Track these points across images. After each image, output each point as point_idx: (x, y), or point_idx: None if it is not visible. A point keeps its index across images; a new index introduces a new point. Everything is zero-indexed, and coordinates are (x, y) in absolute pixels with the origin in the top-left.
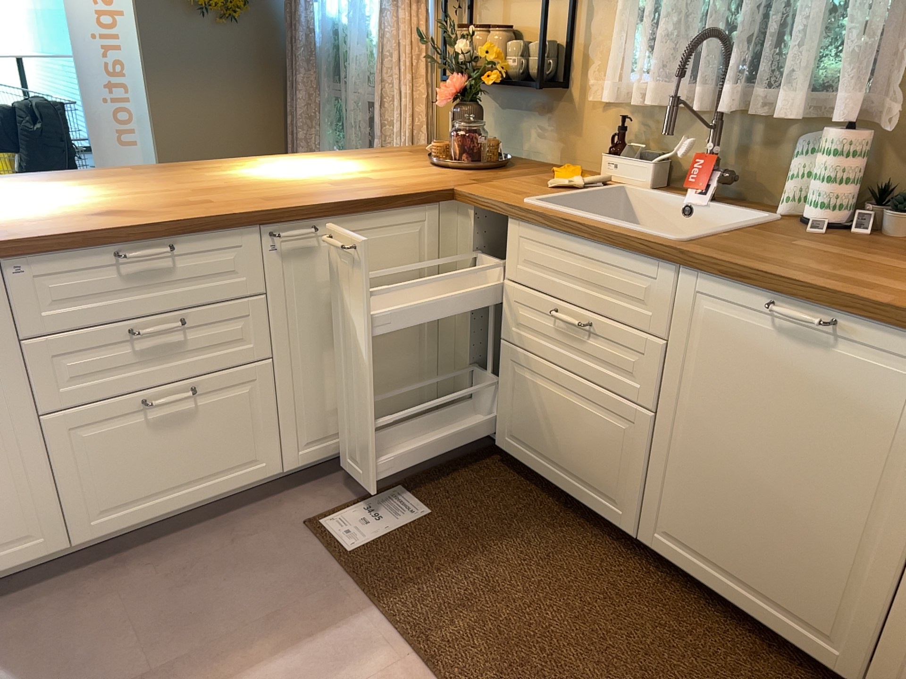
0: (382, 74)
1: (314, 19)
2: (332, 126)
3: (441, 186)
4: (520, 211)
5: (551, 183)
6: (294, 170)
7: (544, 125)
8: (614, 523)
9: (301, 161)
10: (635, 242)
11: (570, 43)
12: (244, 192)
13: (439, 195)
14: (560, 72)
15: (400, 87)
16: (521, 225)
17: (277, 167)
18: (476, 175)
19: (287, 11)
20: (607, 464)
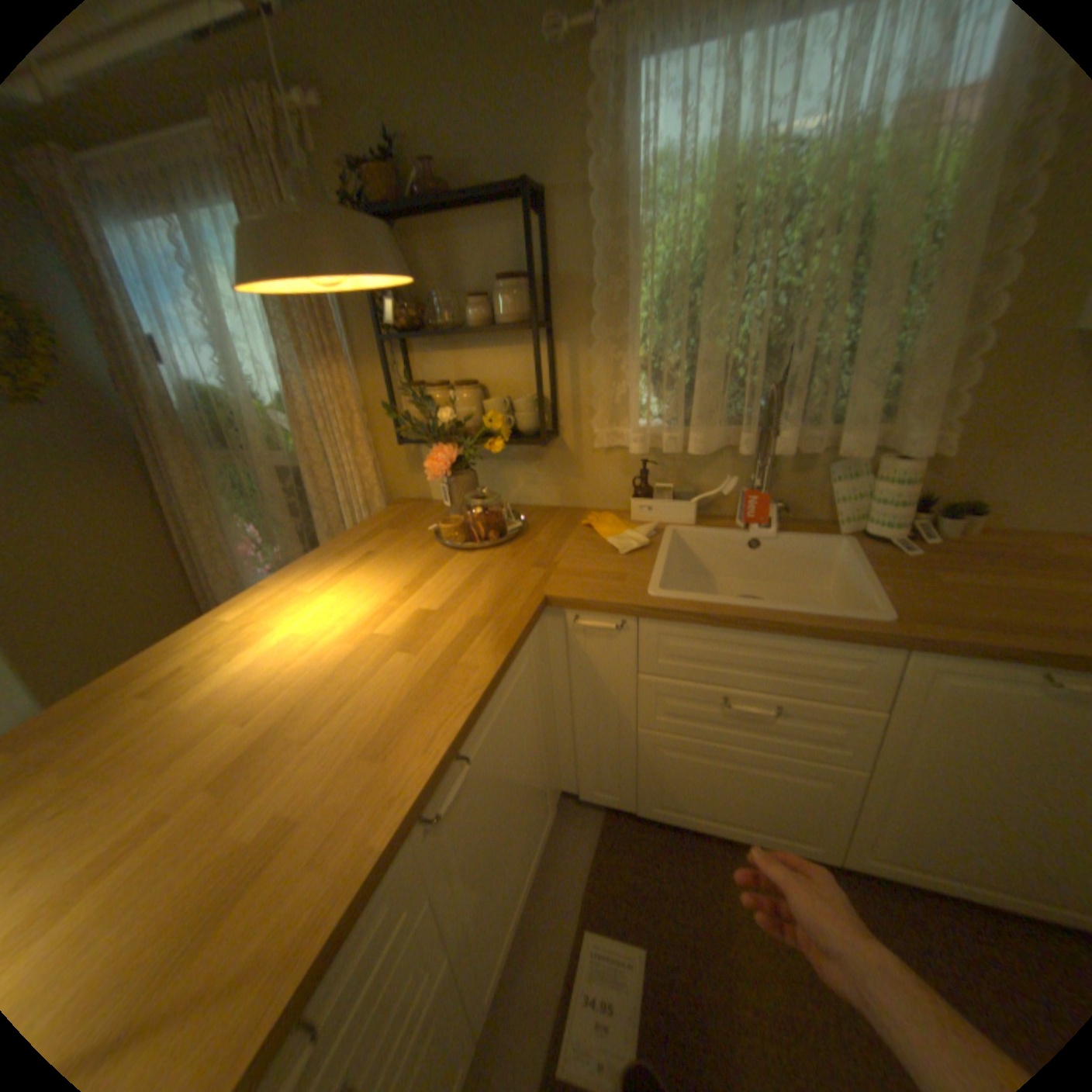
0: (304, 441)
1: (163, 382)
2: (230, 497)
3: (529, 595)
4: (664, 611)
5: (613, 545)
6: (308, 629)
7: (535, 471)
8: (814, 860)
9: (288, 599)
10: (854, 634)
11: (555, 390)
12: (306, 742)
13: (539, 610)
14: (547, 419)
15: (335, 452)
16: (663, 624)
17: (272, 630)
18: (523, 554)
19: (109, 374)
20: (805, 818)
